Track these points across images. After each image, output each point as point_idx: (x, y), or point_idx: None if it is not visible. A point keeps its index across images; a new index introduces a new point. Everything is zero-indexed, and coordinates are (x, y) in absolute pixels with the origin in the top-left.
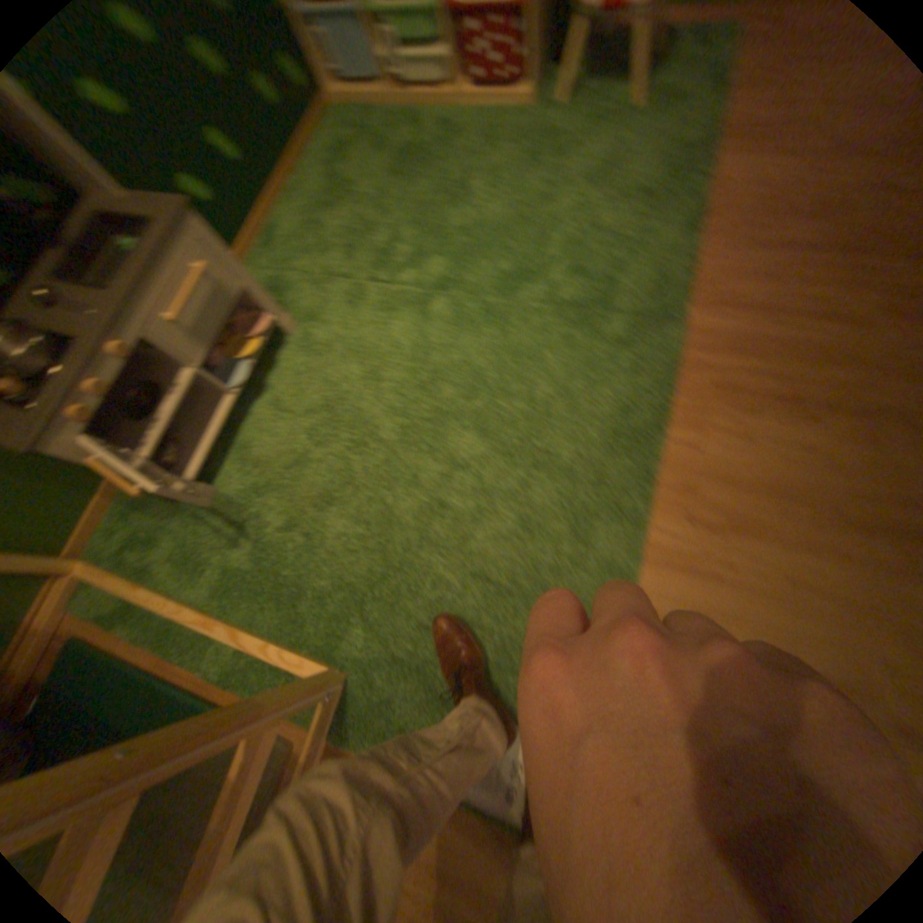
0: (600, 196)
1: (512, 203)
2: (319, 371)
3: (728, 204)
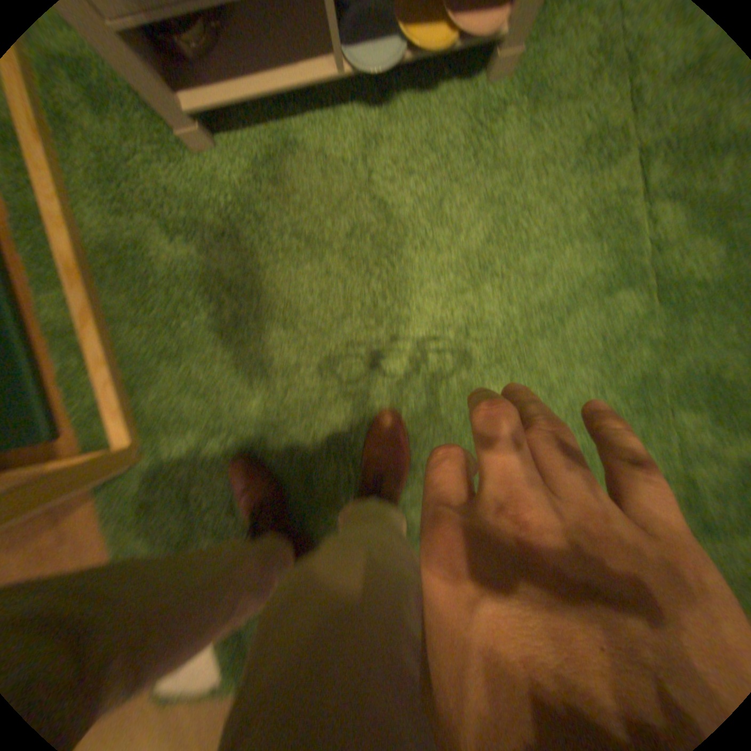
0: None
1: None
2: (452, 189)
3: None
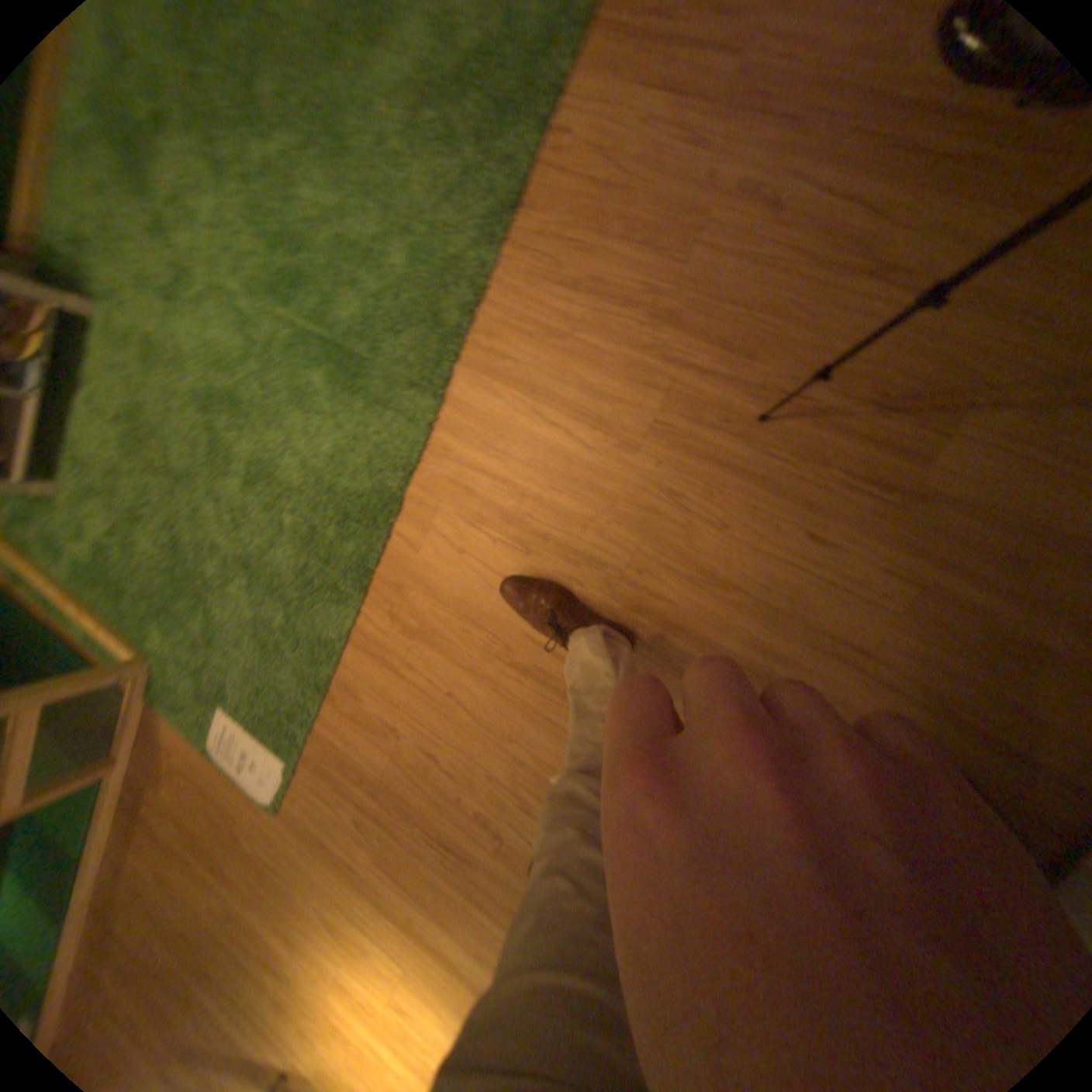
0: (405, 146)
1: (306, 141)
2: (124, 369)
3: (558, 193)
